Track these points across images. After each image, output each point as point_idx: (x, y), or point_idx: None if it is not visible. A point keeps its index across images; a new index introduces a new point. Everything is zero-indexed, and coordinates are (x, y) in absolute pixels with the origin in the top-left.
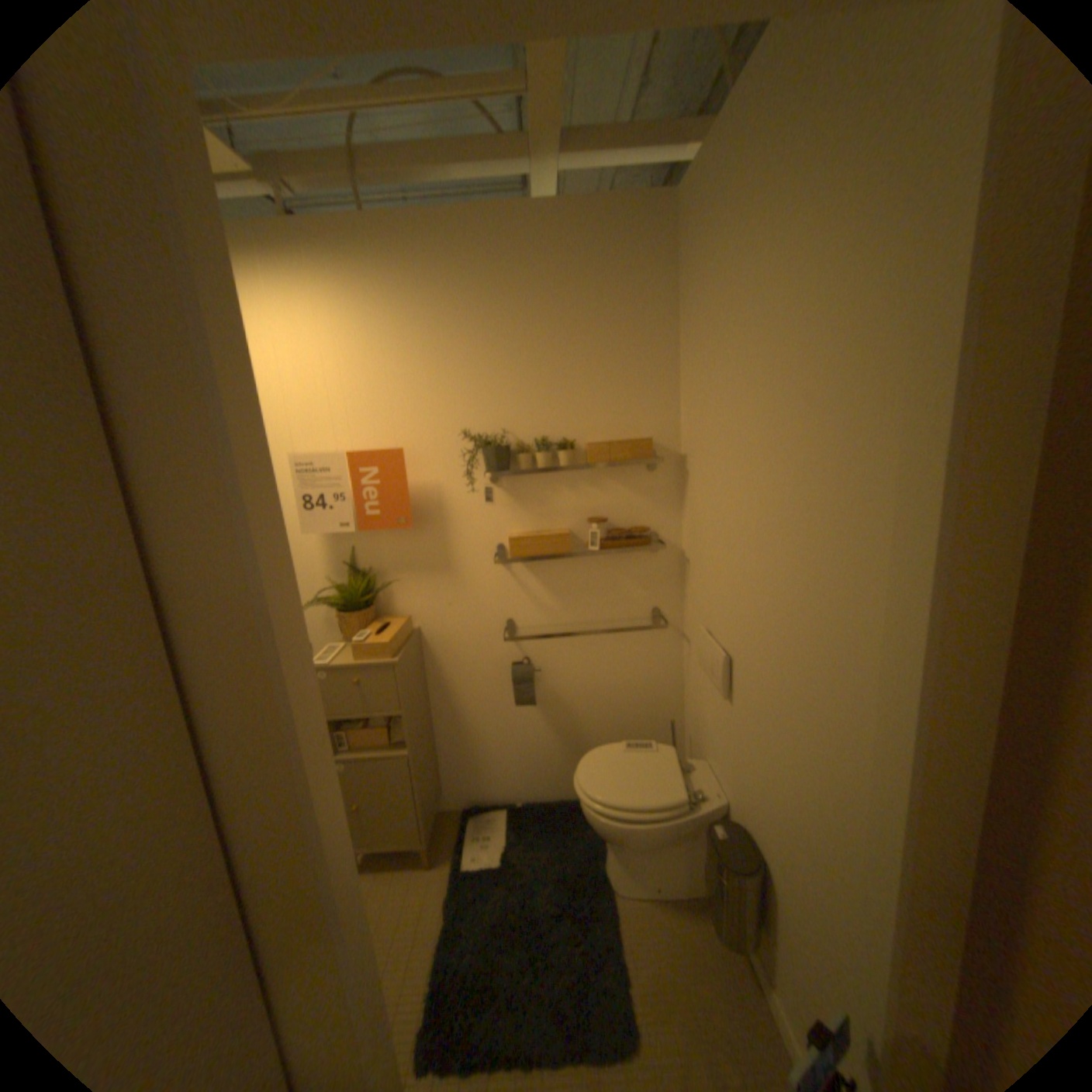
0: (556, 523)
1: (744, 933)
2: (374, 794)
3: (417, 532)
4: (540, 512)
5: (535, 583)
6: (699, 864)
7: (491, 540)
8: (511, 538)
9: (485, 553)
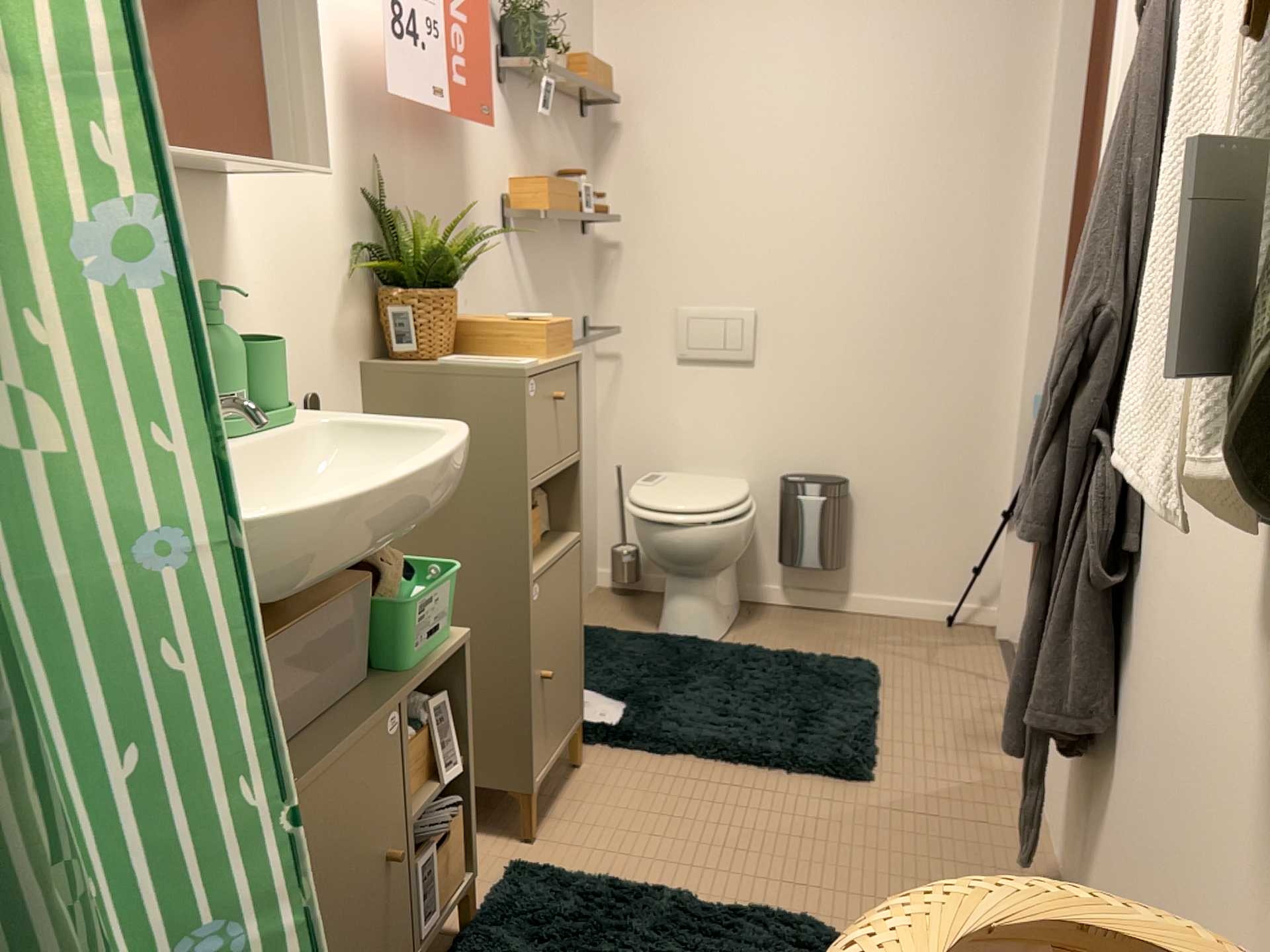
0: (537, 173)
1: (840, 545)
2: (558, 629)
3: (441, 148)
4: (528, 151)
5: (525, 269)
6: (737, 569)
7: (498, 186)
8: (512, 187)
9: (494, 207)
